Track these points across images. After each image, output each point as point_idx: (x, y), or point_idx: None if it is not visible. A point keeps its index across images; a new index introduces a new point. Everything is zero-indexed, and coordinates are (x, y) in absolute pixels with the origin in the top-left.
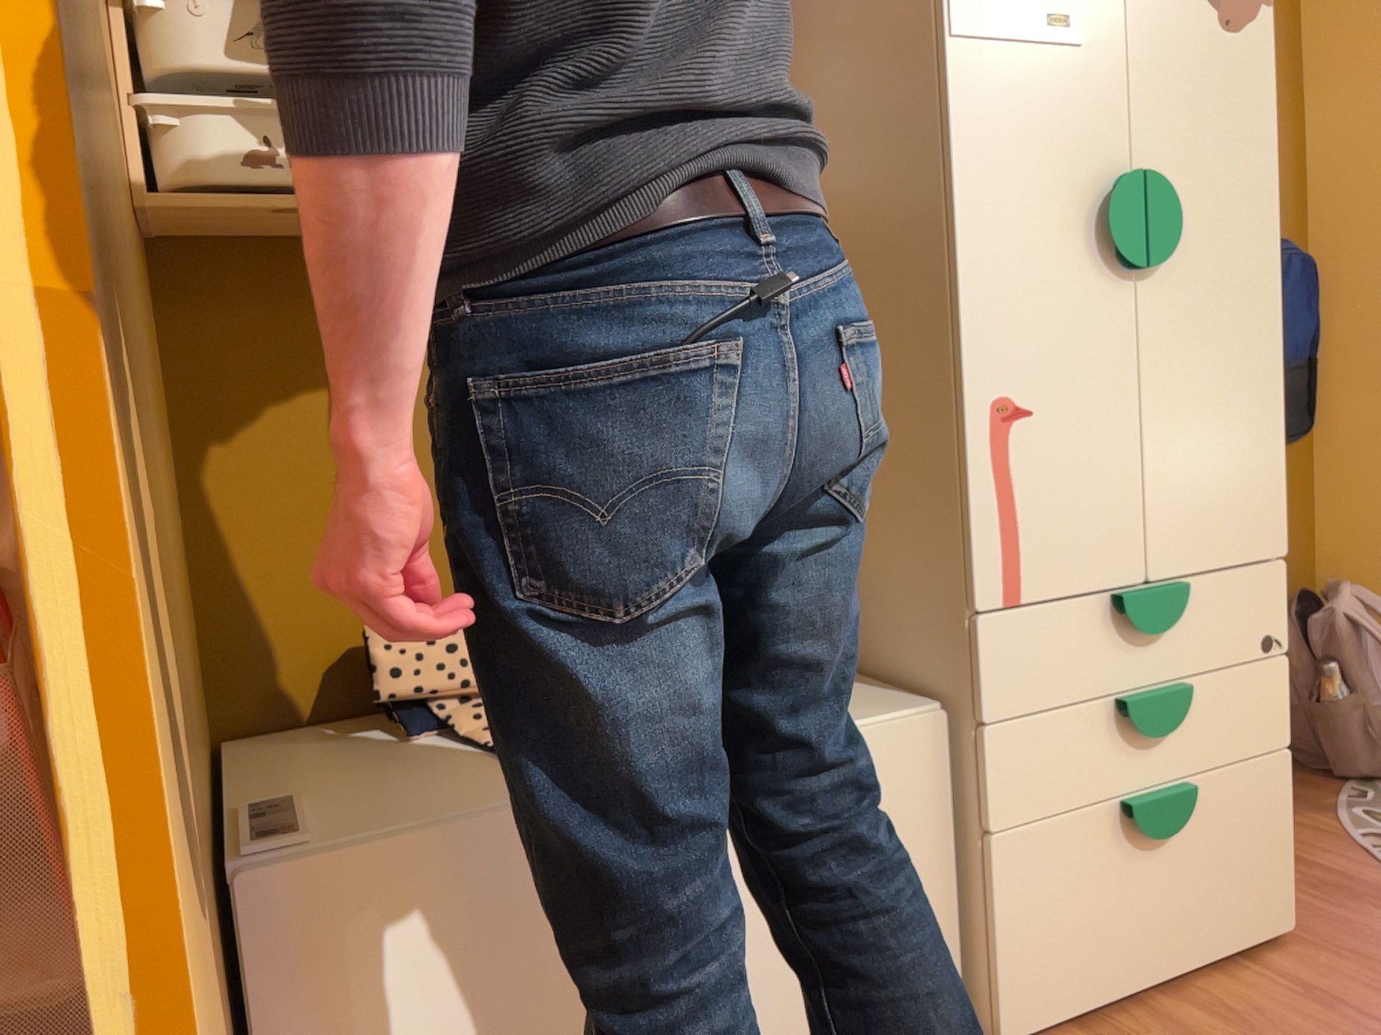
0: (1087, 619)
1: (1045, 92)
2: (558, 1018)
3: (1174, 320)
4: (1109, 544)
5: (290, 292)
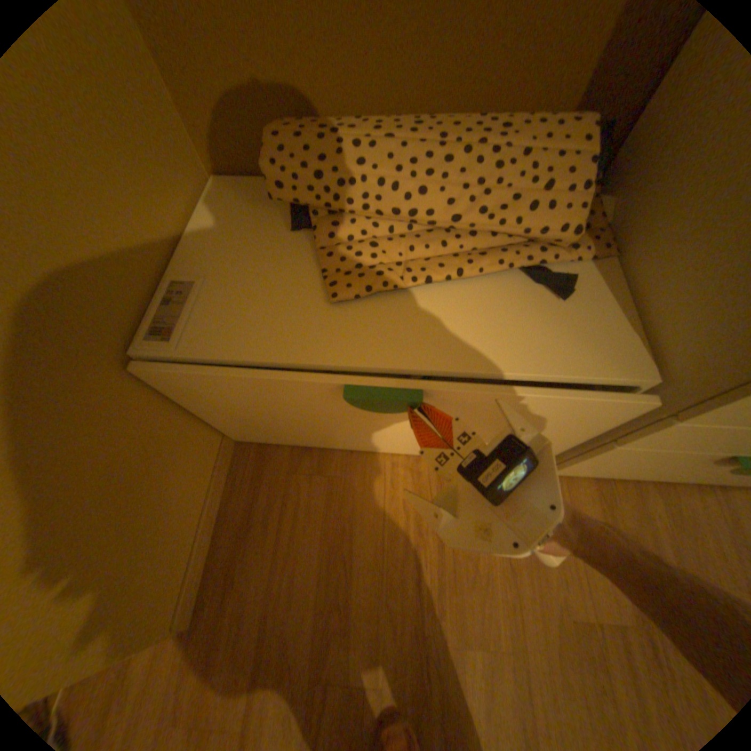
0: None
1: None
2: (329, 420)
3: None
4: None
5: None
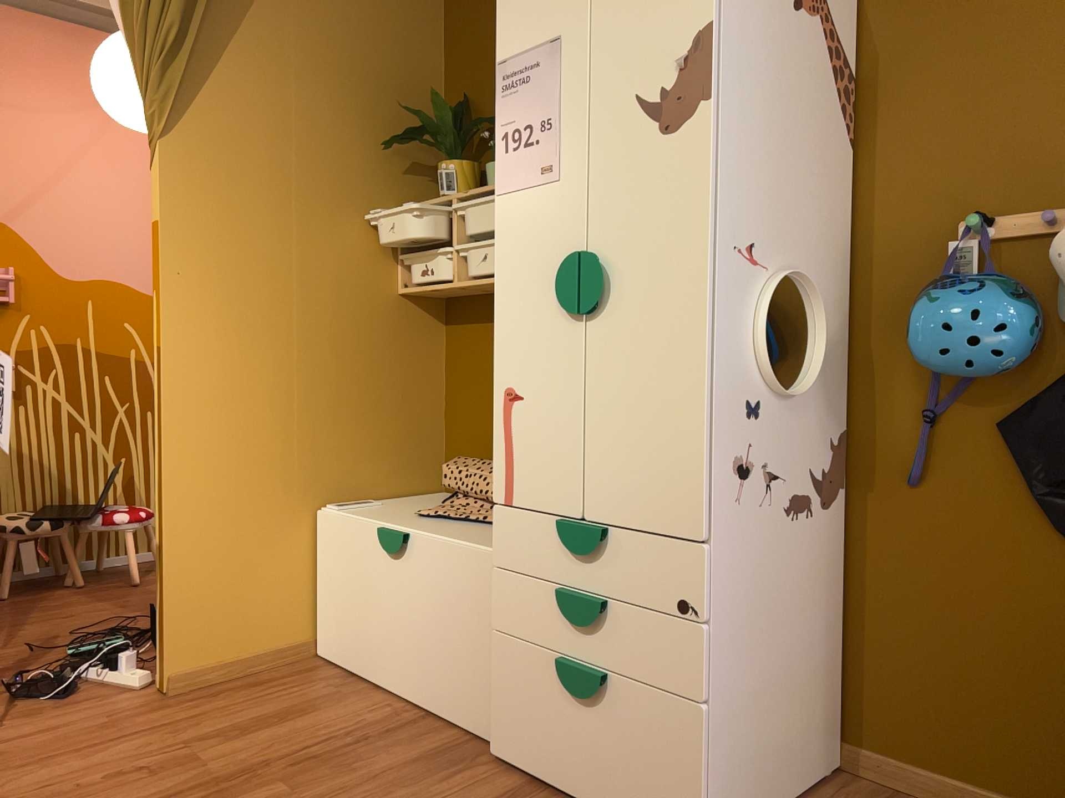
0: (547, 529)
1: (538, 213)
2: (370, 607)
3: (611, 346)
4: (559, 486)
5: (475, 316)
